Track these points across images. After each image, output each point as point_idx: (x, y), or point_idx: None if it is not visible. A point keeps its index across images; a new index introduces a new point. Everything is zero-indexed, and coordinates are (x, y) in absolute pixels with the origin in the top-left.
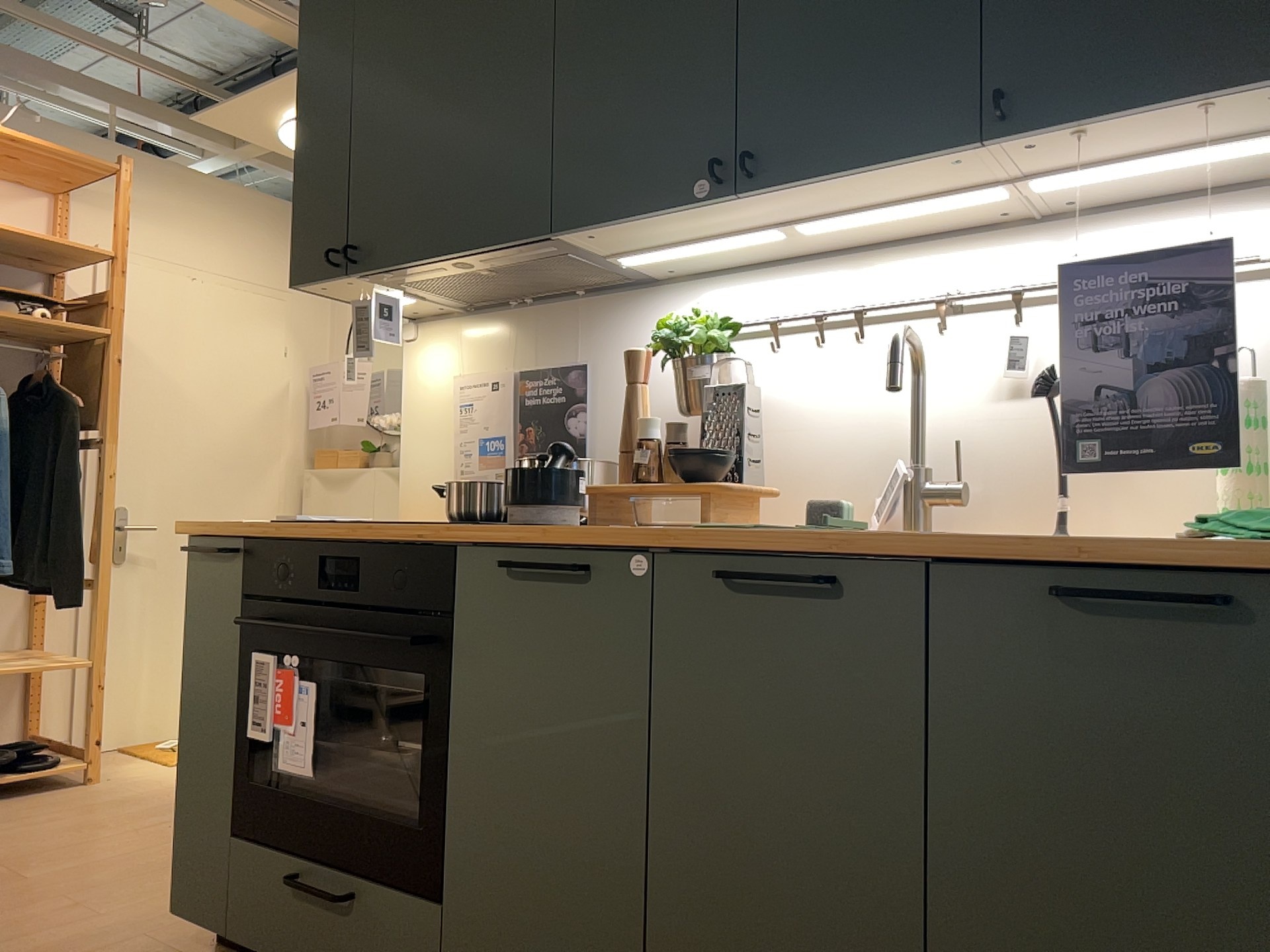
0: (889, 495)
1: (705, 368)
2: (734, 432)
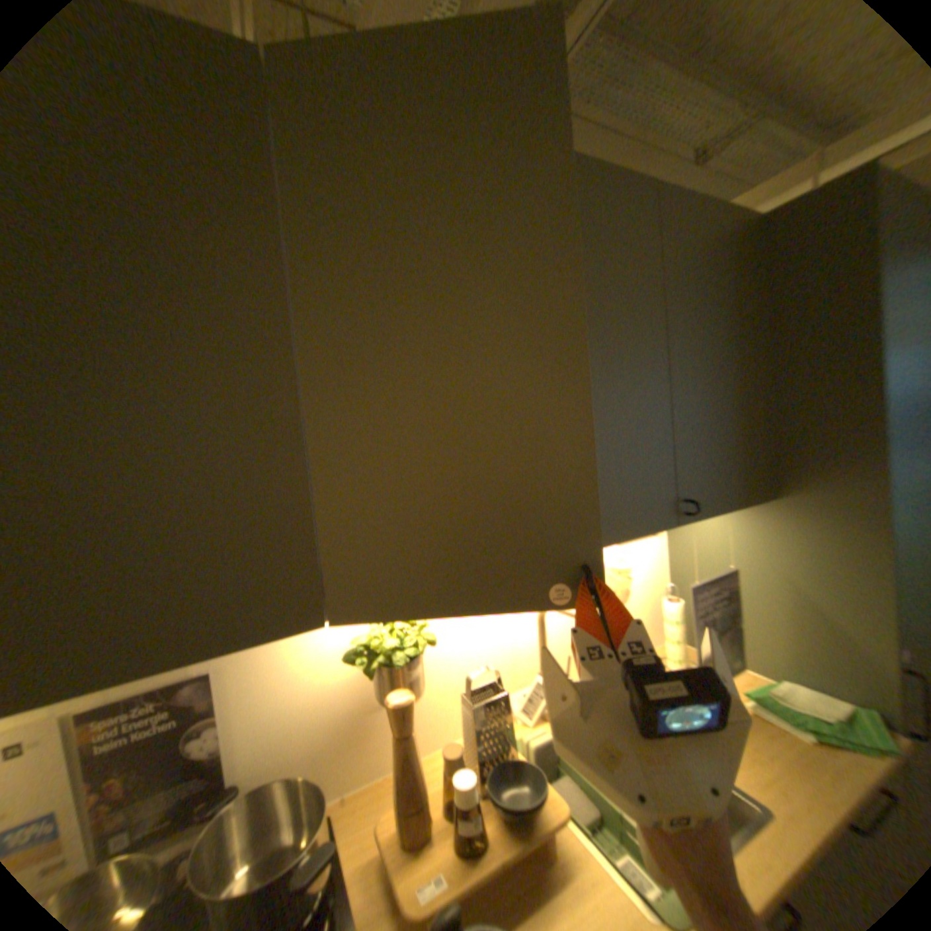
0: (533, 699)
1: (421, 667)
2: (506, 738)
